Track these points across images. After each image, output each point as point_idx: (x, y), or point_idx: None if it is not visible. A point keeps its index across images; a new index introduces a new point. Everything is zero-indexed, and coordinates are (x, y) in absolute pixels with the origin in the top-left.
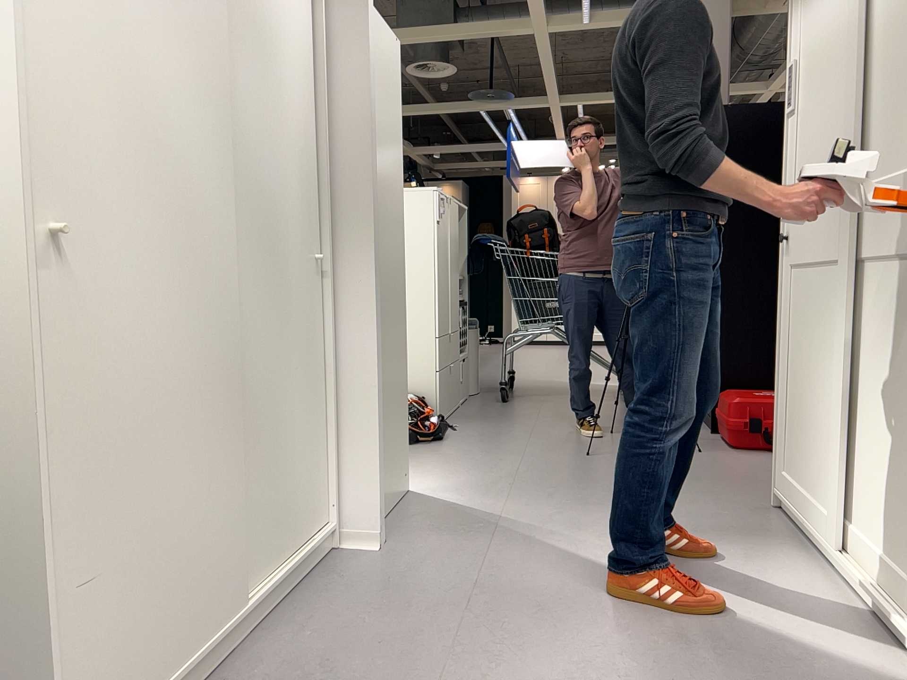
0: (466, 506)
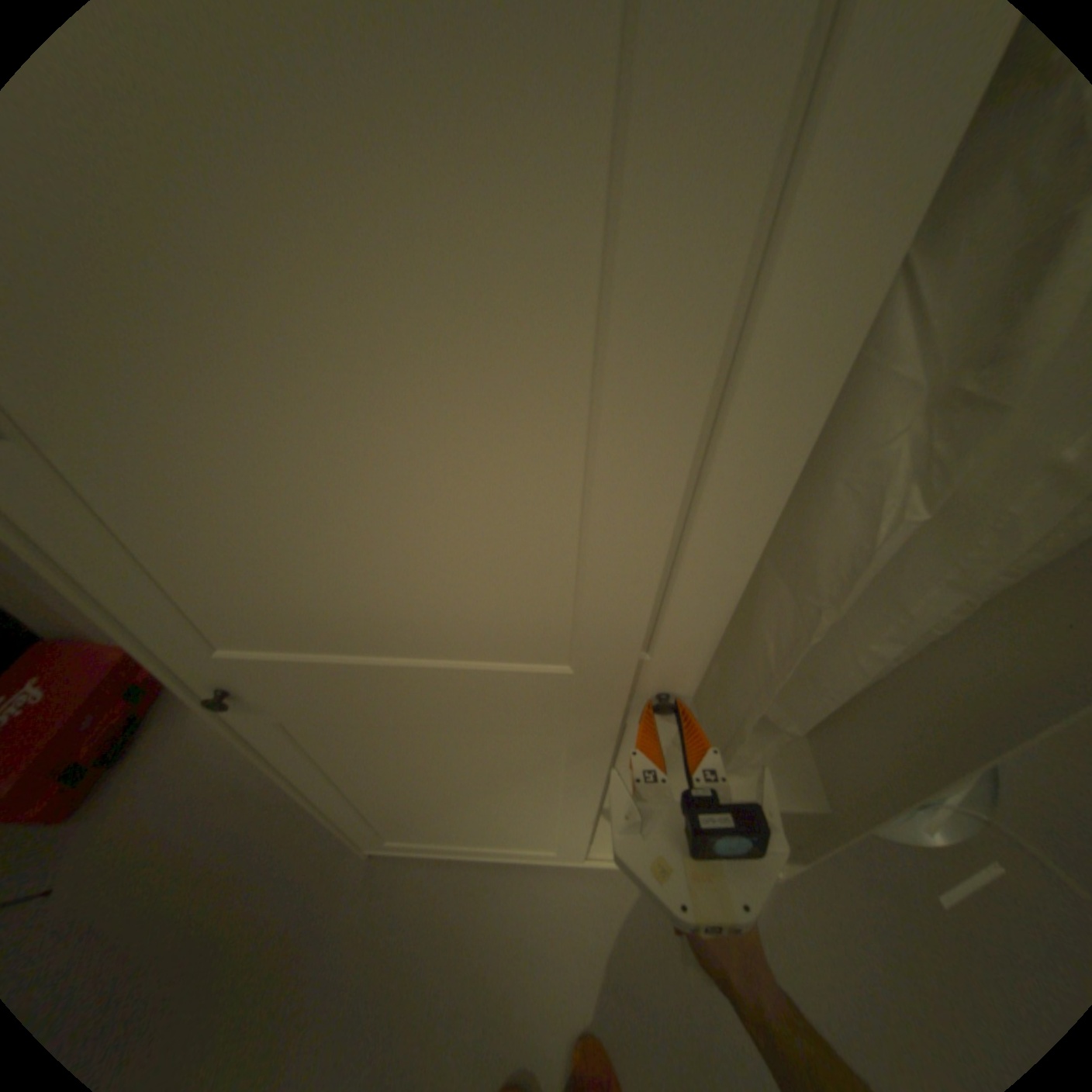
0: None
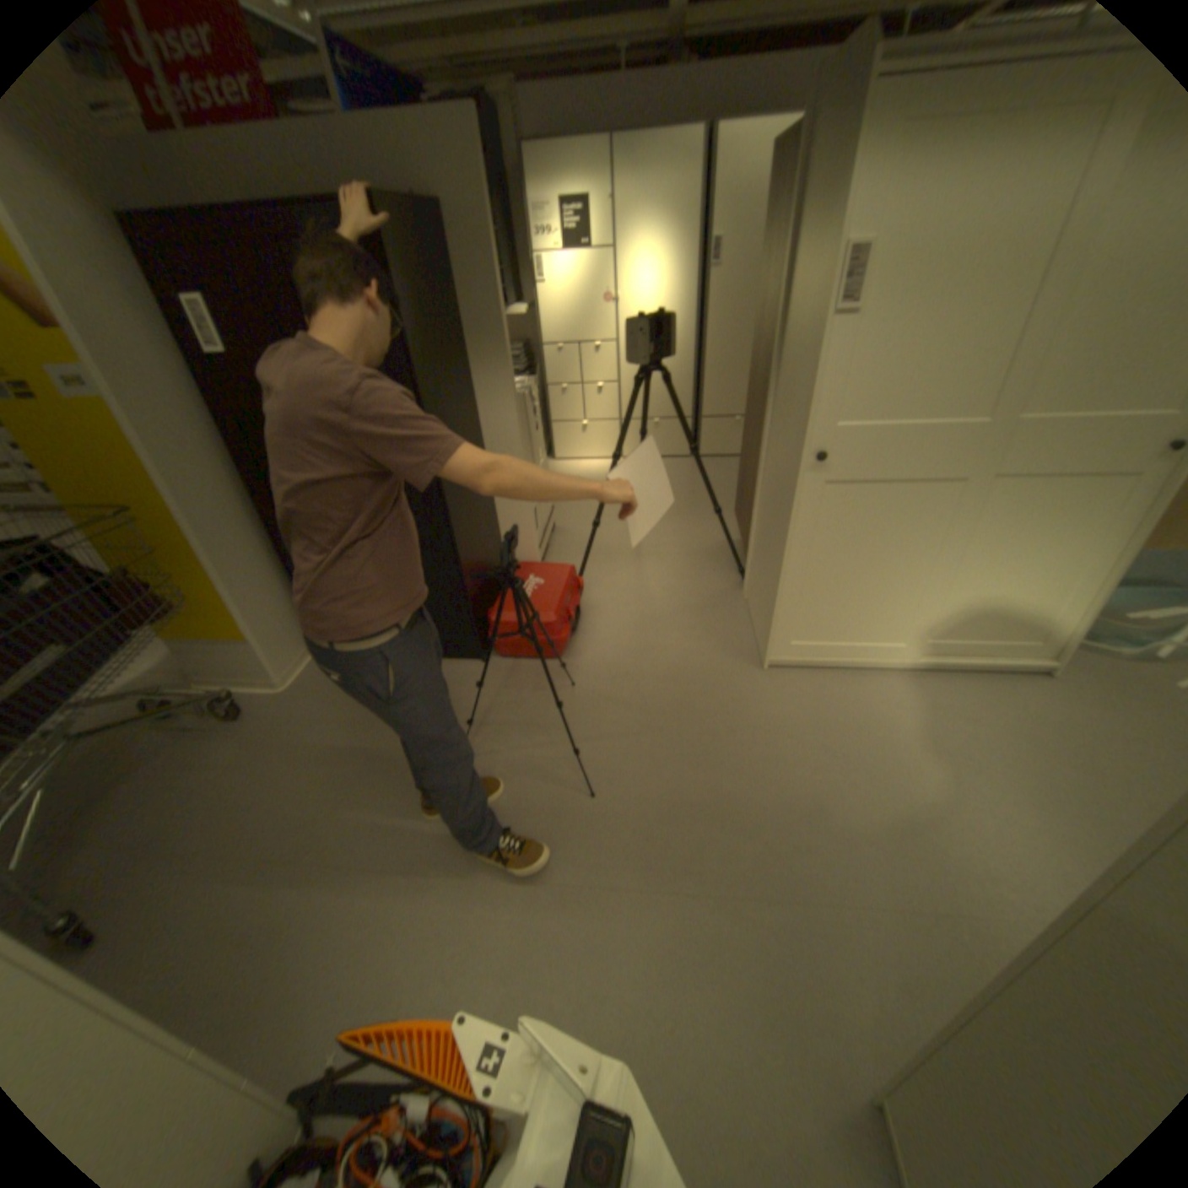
0: (909, 971)
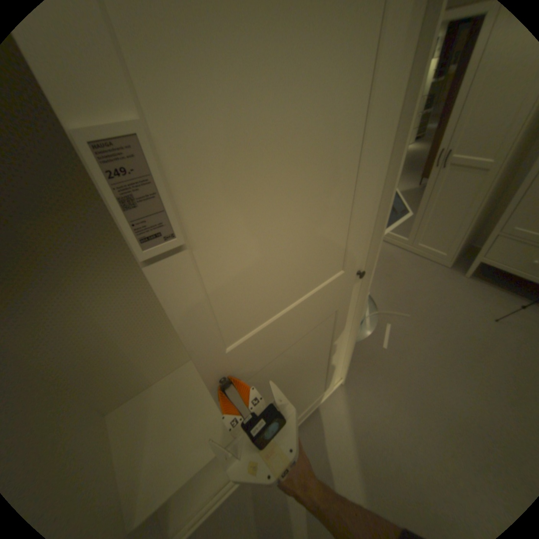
0: None
